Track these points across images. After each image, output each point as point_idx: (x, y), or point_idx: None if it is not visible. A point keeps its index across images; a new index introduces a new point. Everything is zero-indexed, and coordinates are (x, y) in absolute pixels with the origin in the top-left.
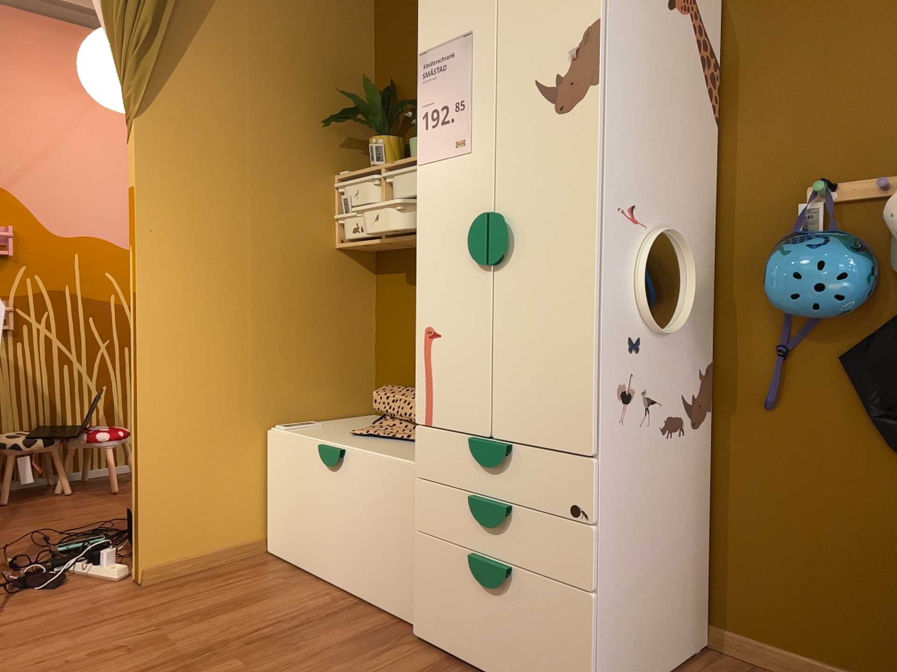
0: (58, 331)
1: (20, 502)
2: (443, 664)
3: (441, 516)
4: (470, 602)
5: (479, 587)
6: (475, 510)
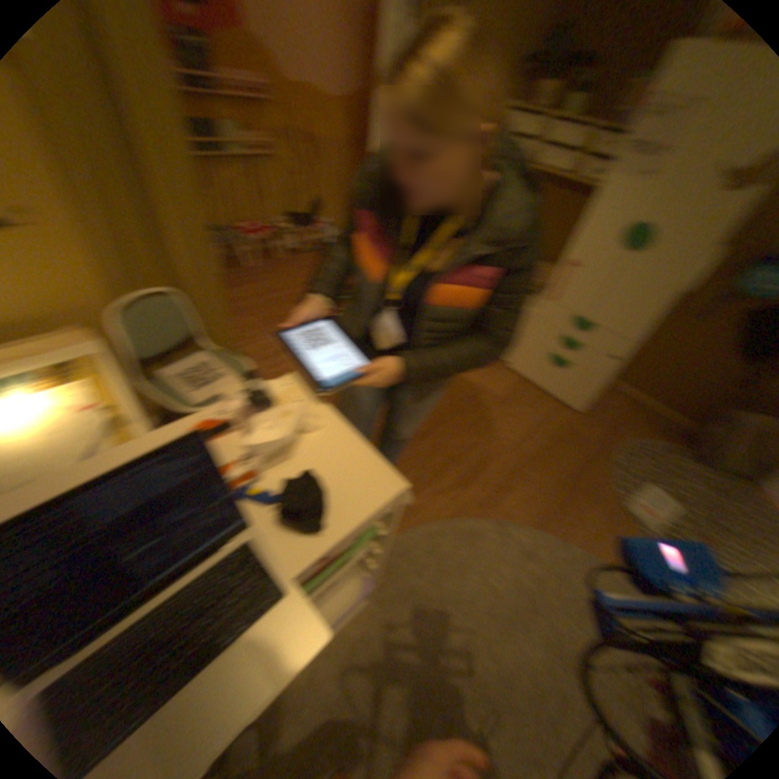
0: (297, 155)
1: (297, 259)
2: (526, 380)
3: (545, 335)
4: (546, 366)
5: (553, 363)
6: (567, 341)
